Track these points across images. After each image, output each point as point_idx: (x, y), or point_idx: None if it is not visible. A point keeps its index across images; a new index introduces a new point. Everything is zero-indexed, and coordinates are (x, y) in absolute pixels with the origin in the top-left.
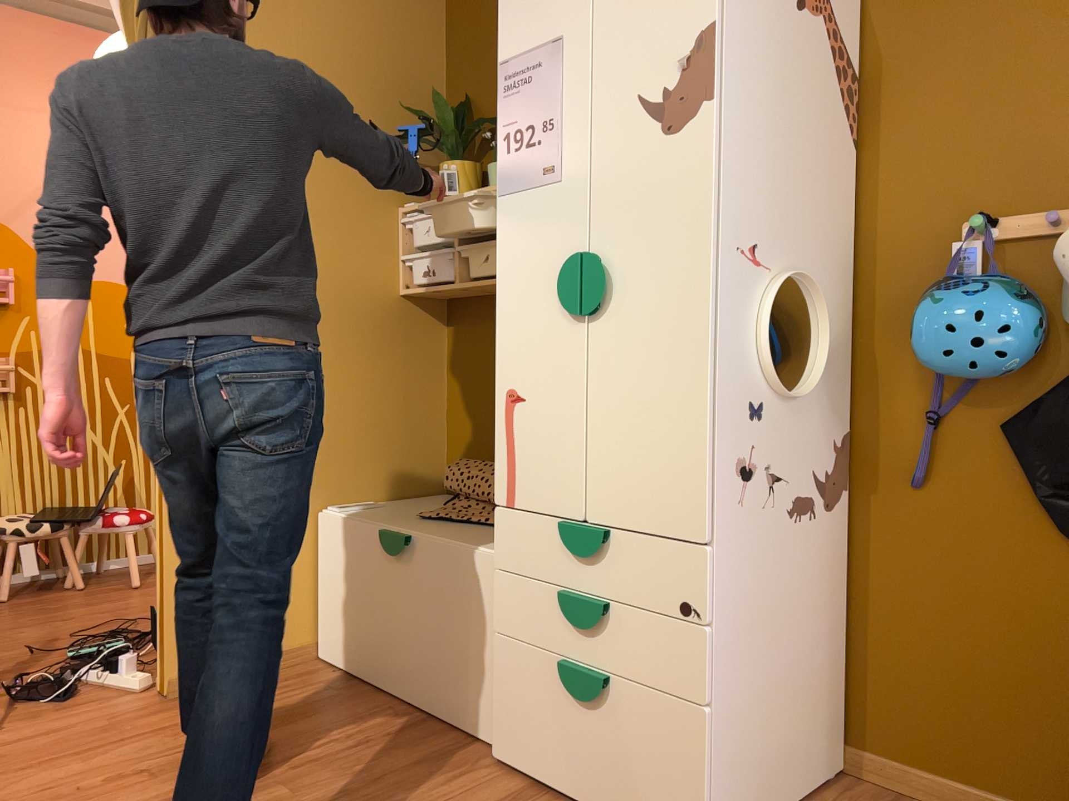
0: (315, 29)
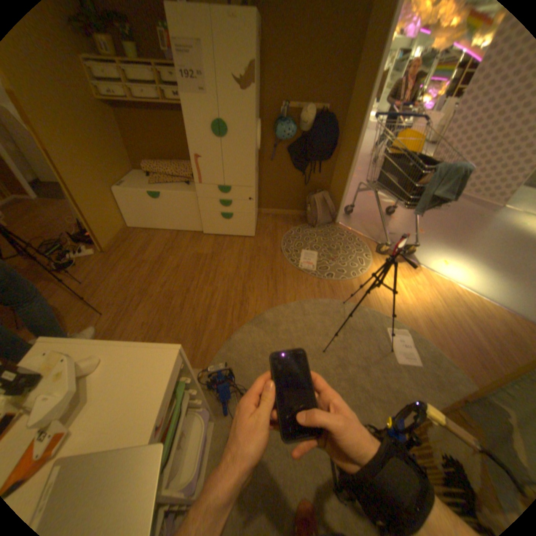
0: None
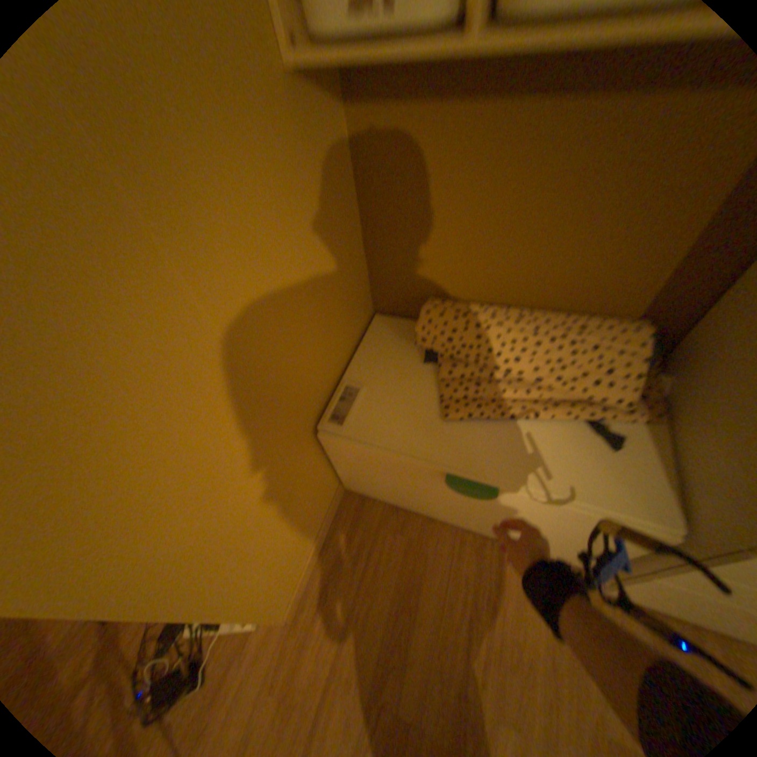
0: None
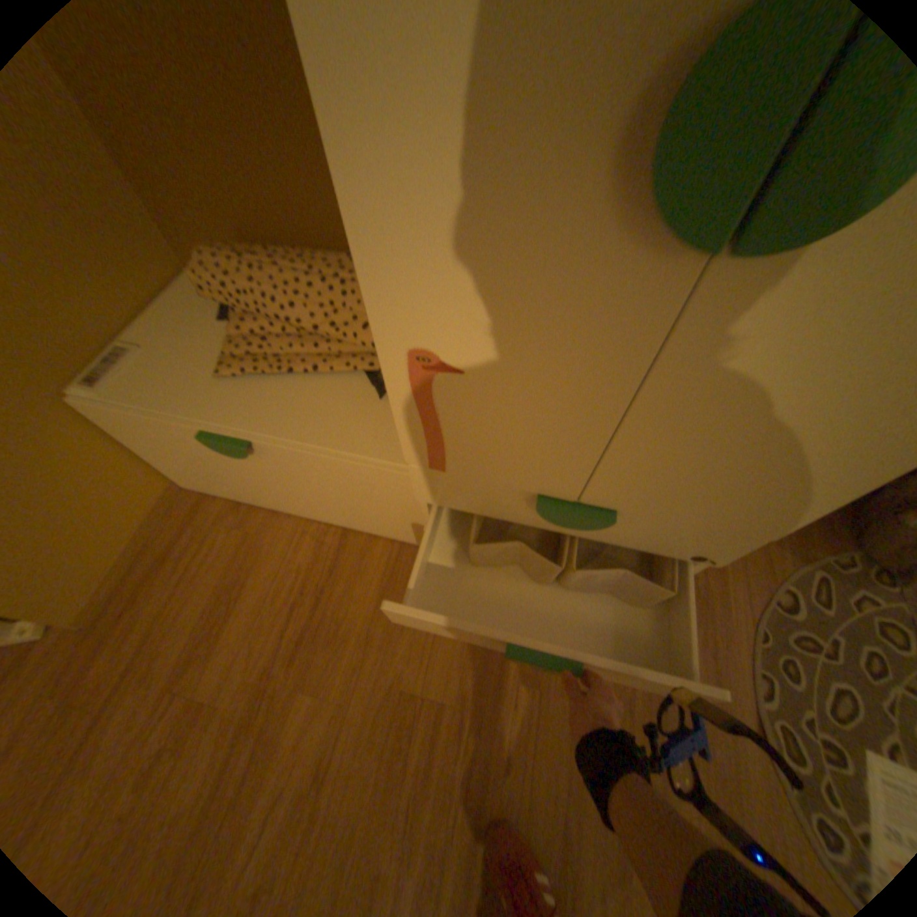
0: None
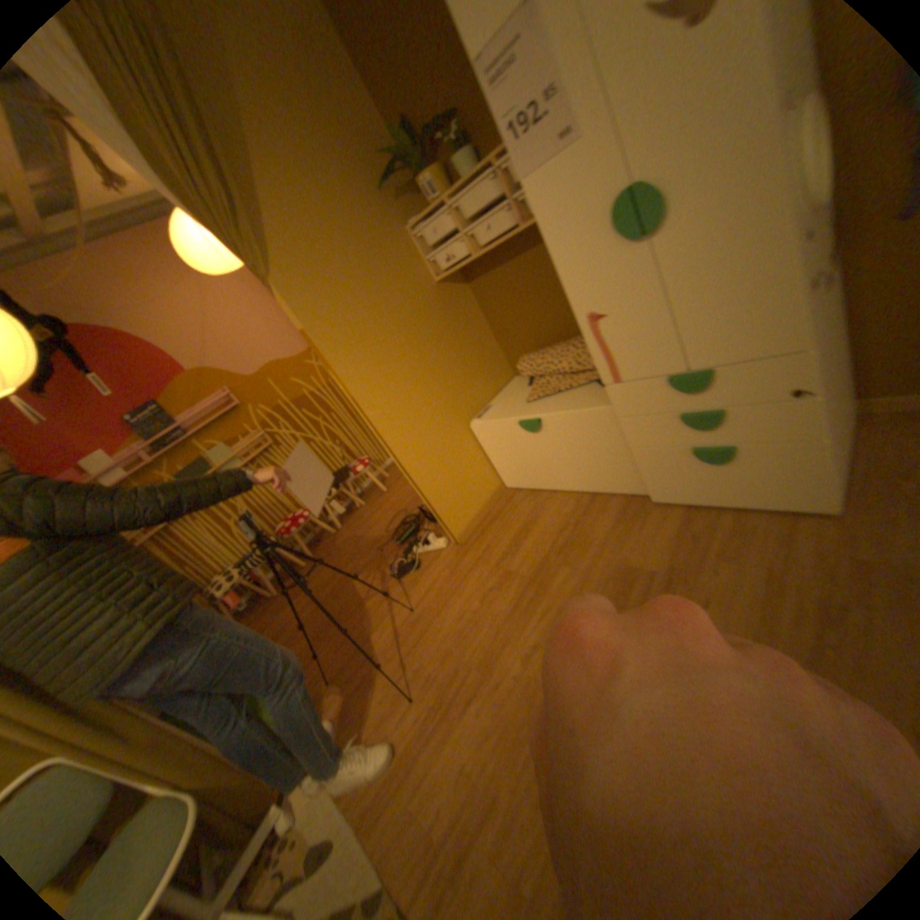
0: (284, 126)
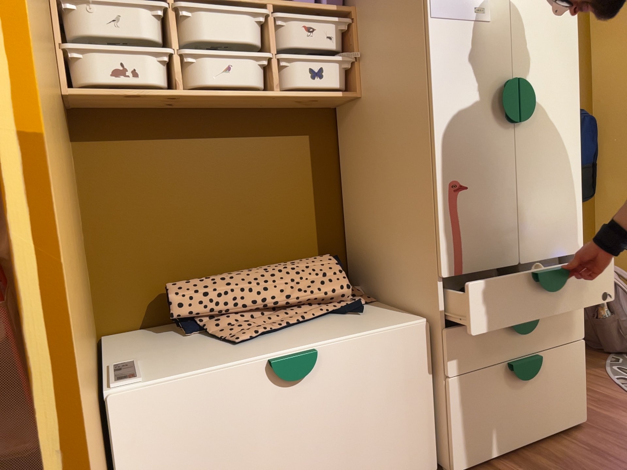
0: None
